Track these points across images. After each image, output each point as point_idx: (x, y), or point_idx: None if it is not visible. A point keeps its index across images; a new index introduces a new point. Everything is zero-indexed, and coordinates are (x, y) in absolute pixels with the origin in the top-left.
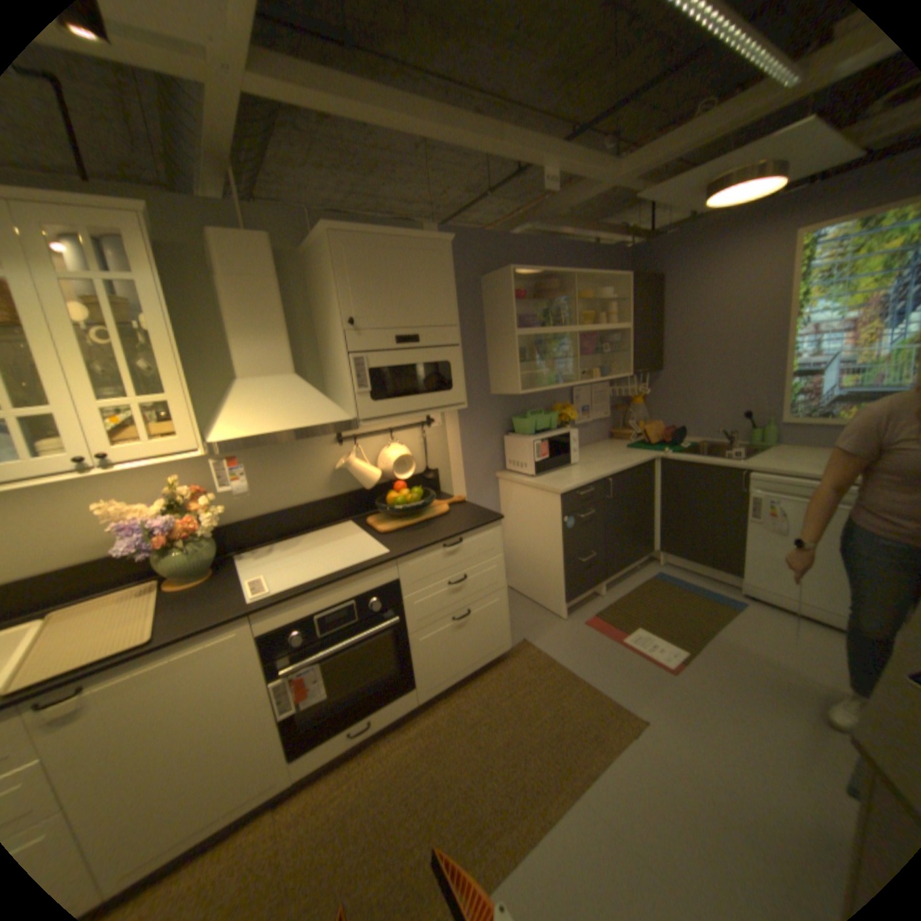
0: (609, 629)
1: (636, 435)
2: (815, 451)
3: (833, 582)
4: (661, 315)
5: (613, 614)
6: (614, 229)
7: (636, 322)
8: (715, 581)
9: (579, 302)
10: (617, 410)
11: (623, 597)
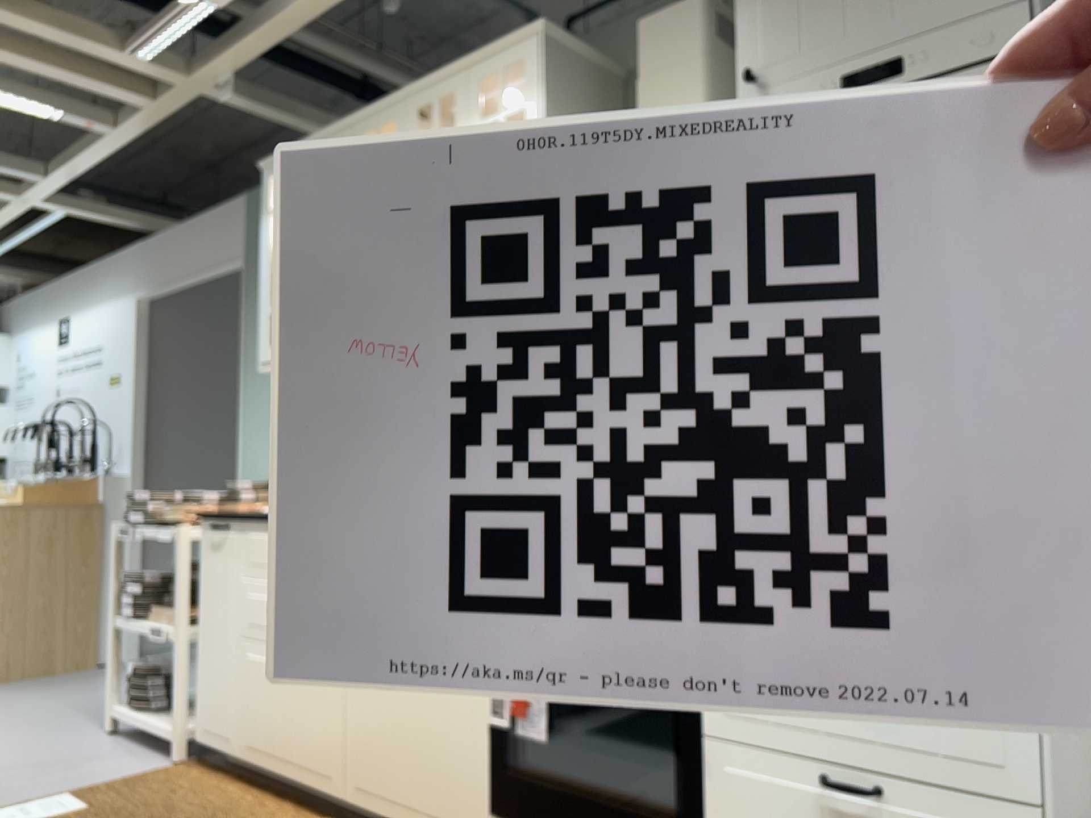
0: None
1: None
2: None
3: None
4: None
5: None
6: None
7: None
8: None
9: None
10: None
11: None
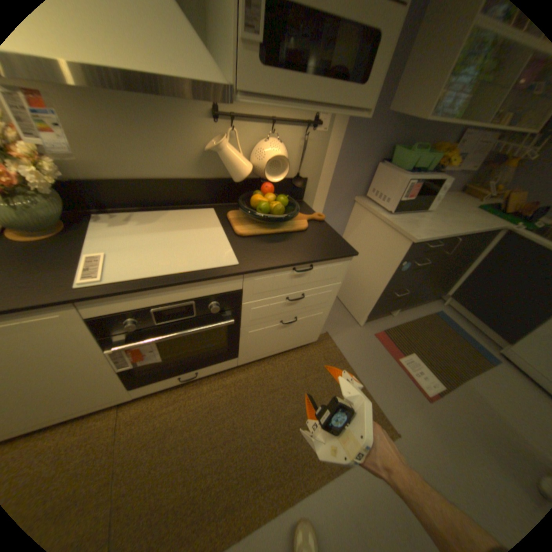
0: (391, 345)
1: (489, 196)
2: None
3: None
4: None
5: (397, 334)
6: None
7: None
8: (482, 332)
9: None
10: (484, 166)
11: (409, 322)
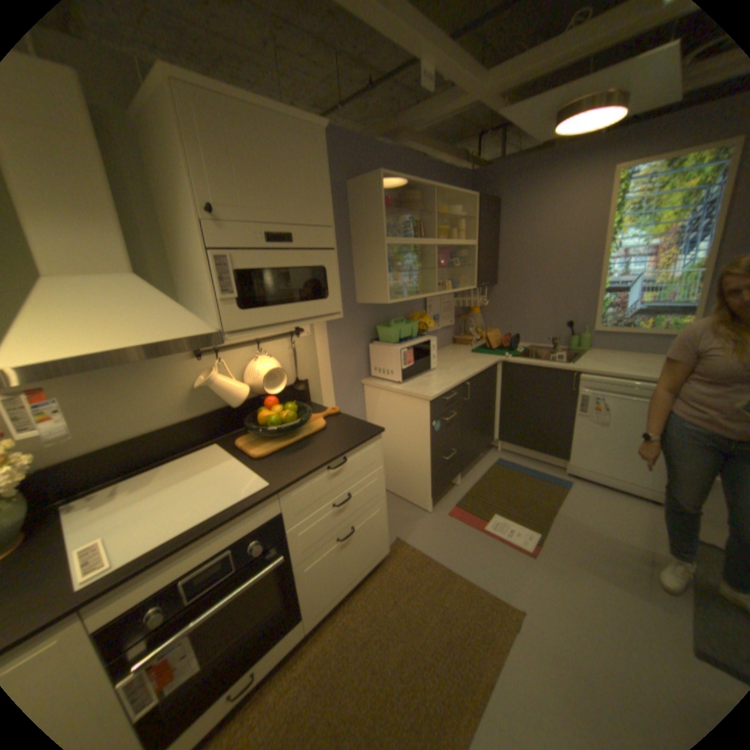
0: (470, 518)
1: (475, 340)
2: (619, 354)
3: (642, 462)
4: (498, 235)
5: (470, 502)
6: (457, 153)
7: (480, 240)
8: (542, 463)
9: (436, 216)
10: (458, 319)
11: (475, 484)
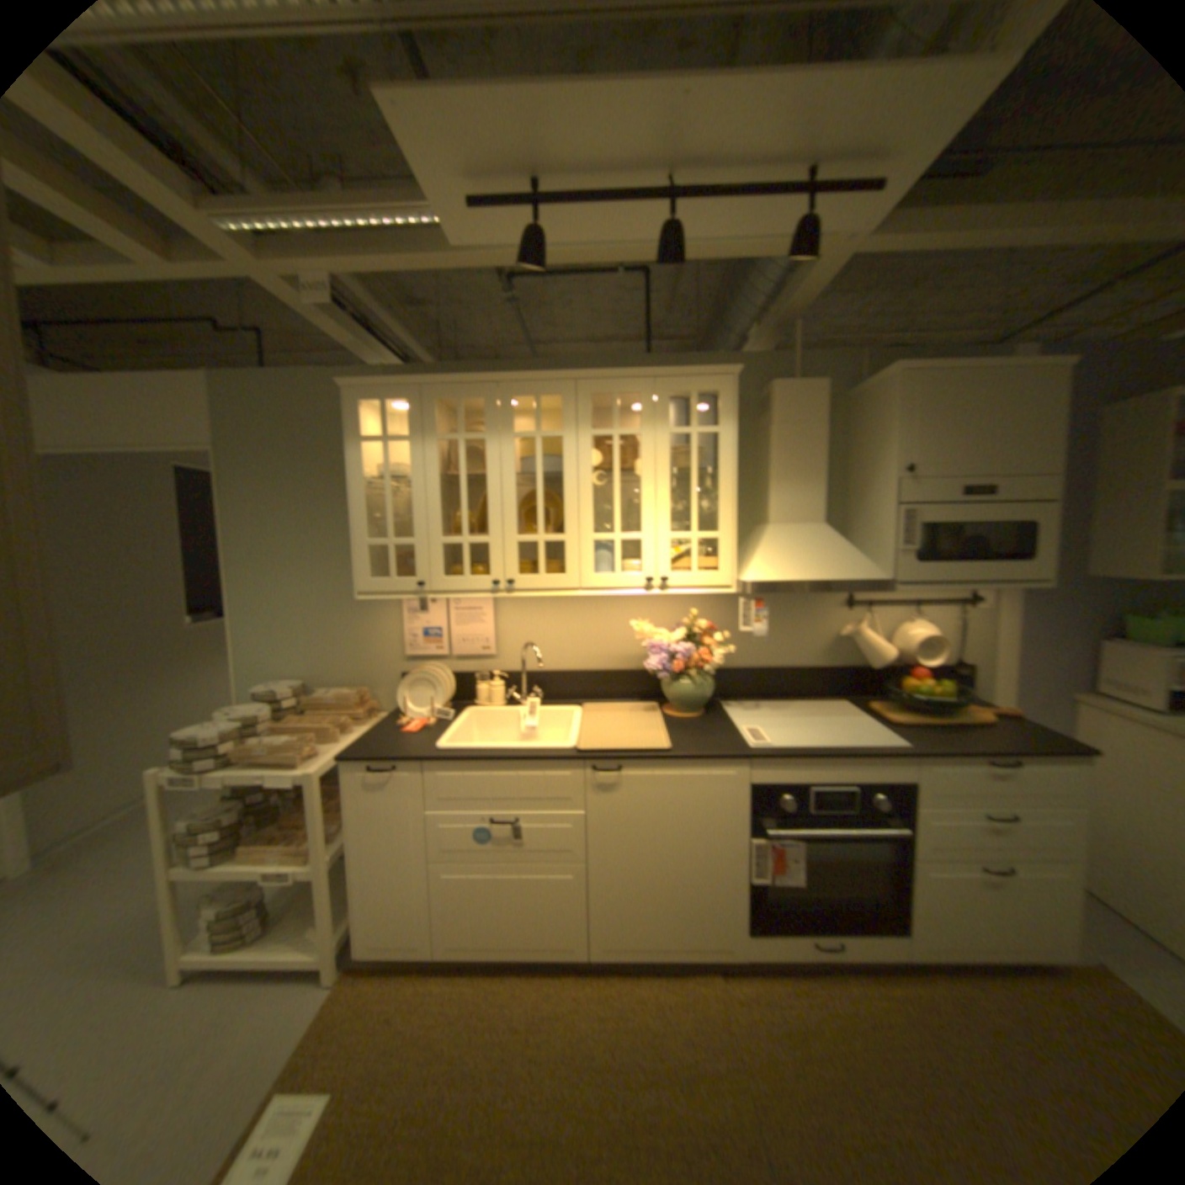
0: None
1: None
2: None
3: None
4: None
5: None
6: None
7: None
8: None
9: None
10: None
11: None
